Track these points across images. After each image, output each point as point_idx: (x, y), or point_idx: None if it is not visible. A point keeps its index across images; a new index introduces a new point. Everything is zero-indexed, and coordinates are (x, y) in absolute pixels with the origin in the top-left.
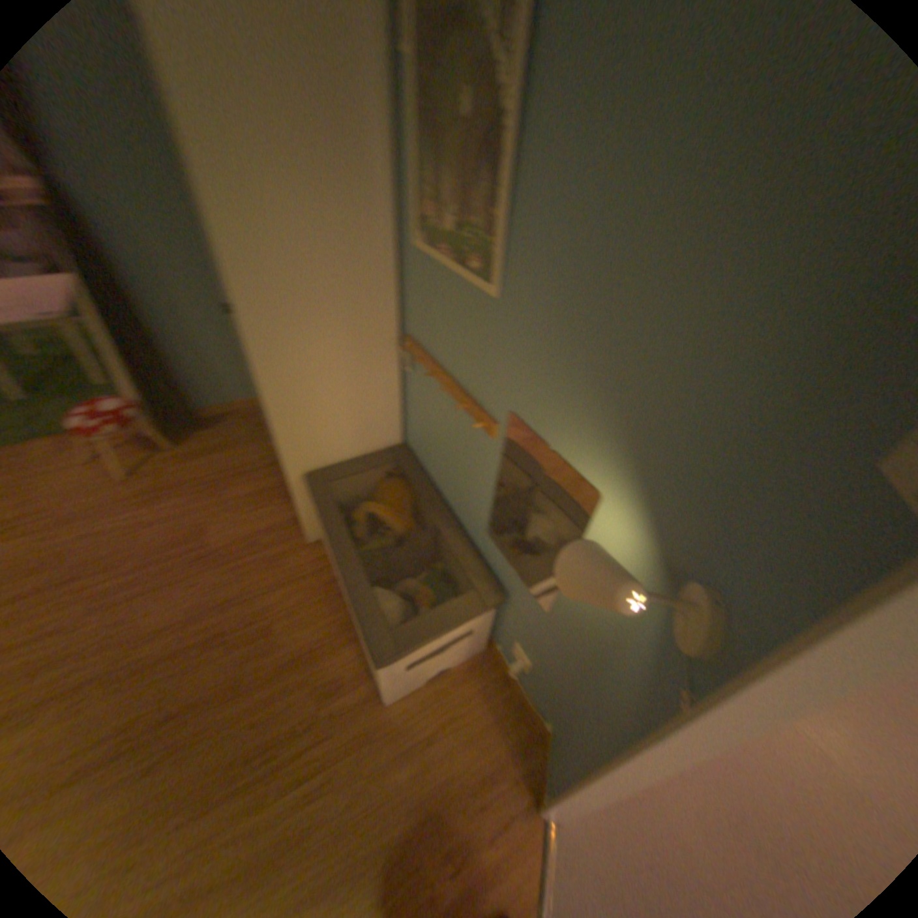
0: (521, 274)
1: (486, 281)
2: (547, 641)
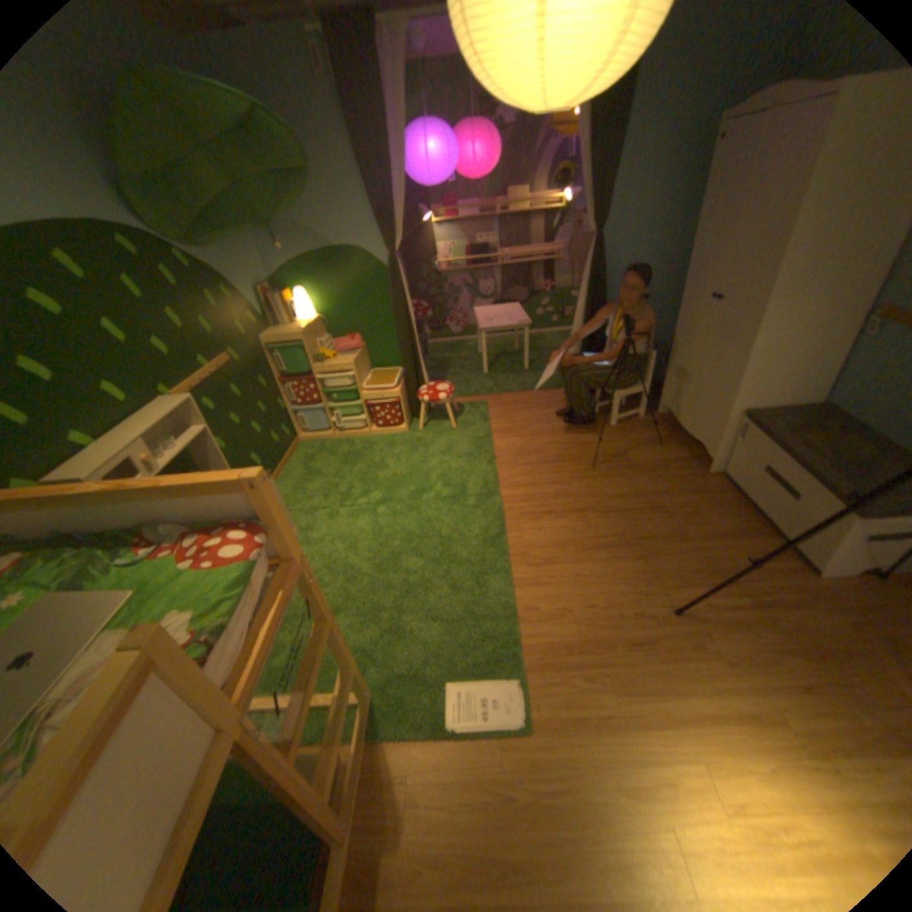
0: None
1: None
2: None
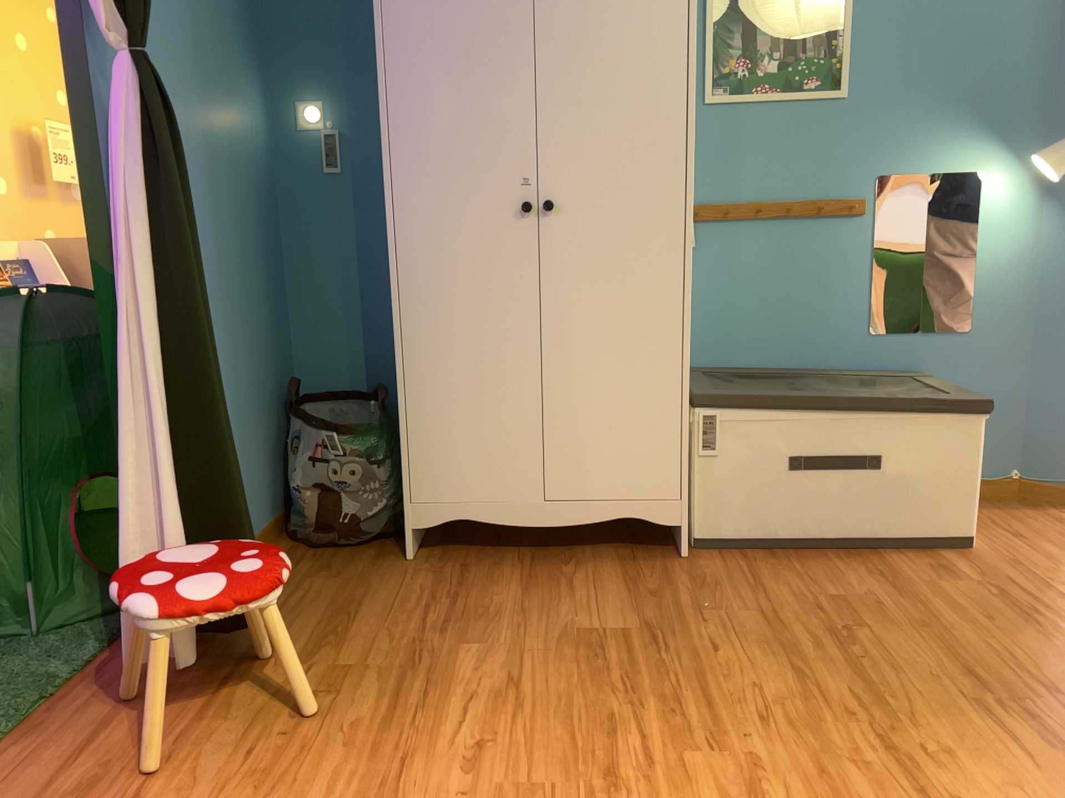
0: (868, 72)
1: (833, 89)
2: (977, 360)
